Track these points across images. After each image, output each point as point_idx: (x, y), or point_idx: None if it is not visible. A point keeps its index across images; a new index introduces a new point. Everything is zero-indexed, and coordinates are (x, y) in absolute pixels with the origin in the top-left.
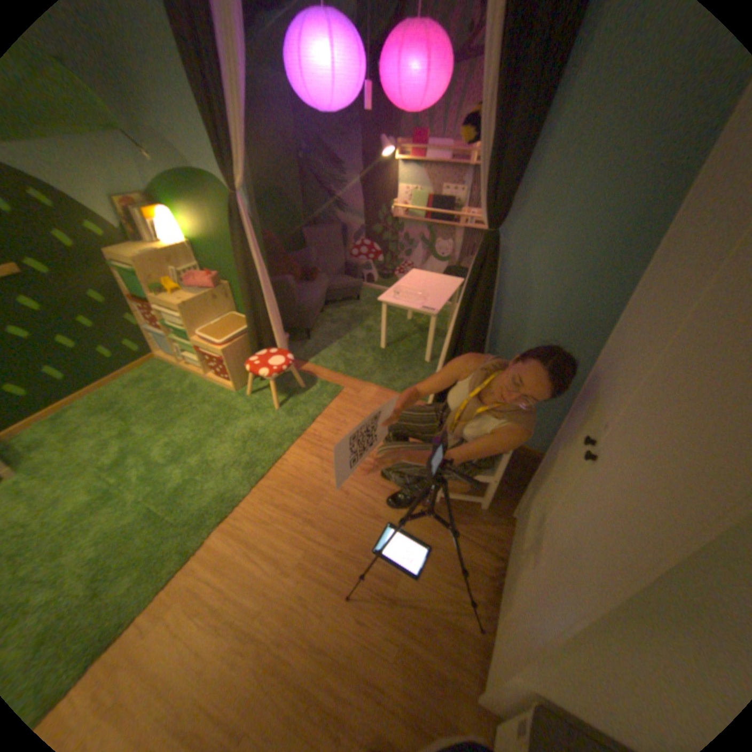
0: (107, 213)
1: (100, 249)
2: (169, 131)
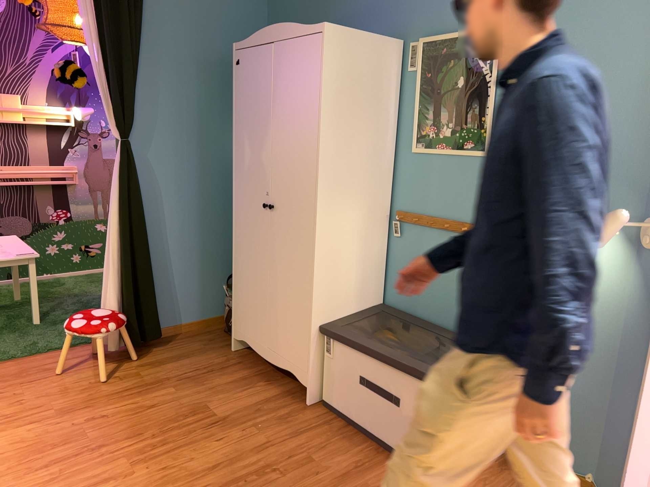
0: None
1: None
2: None
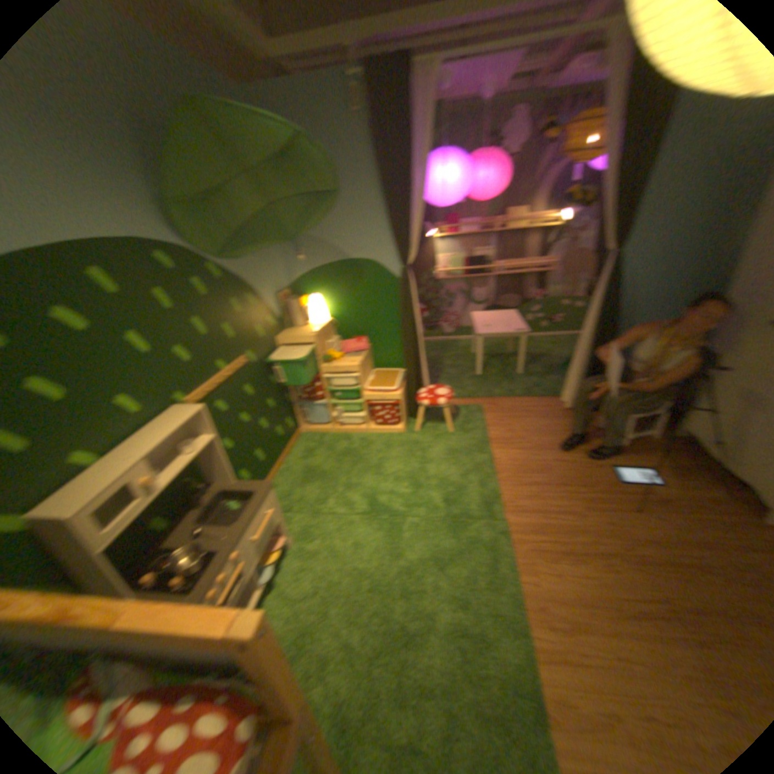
0: (277, 306)
1: (276, 337)
2: (335, 235)
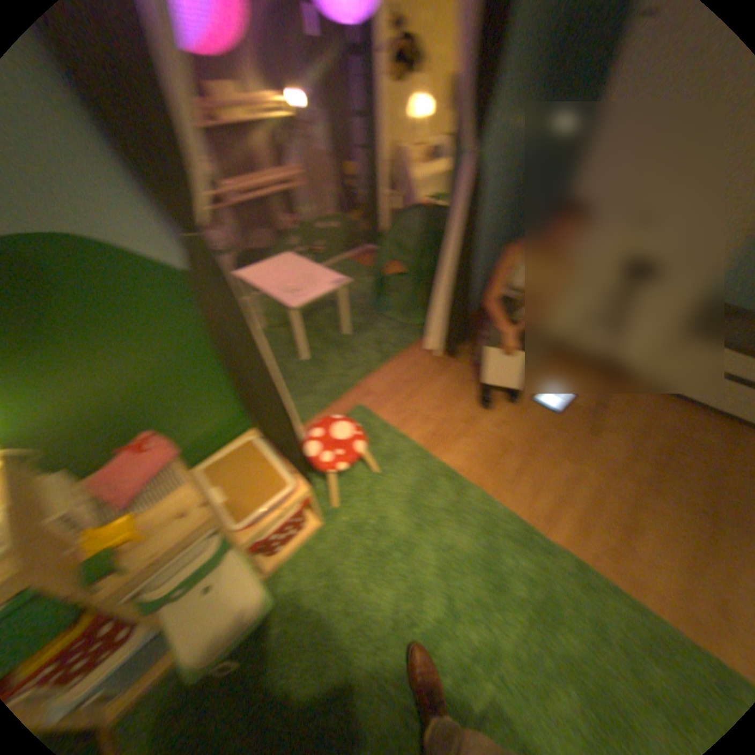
0: None
1: None
2: None
